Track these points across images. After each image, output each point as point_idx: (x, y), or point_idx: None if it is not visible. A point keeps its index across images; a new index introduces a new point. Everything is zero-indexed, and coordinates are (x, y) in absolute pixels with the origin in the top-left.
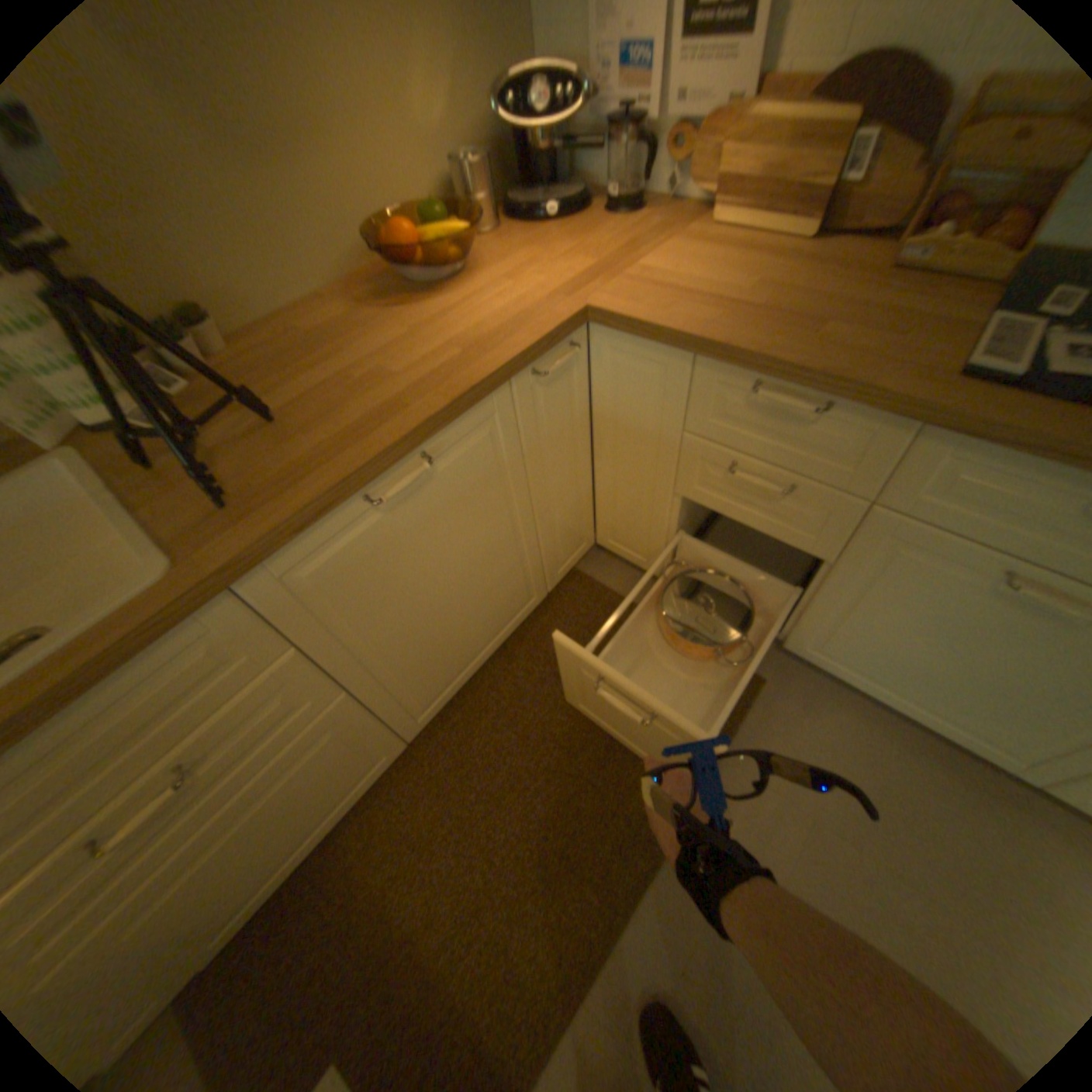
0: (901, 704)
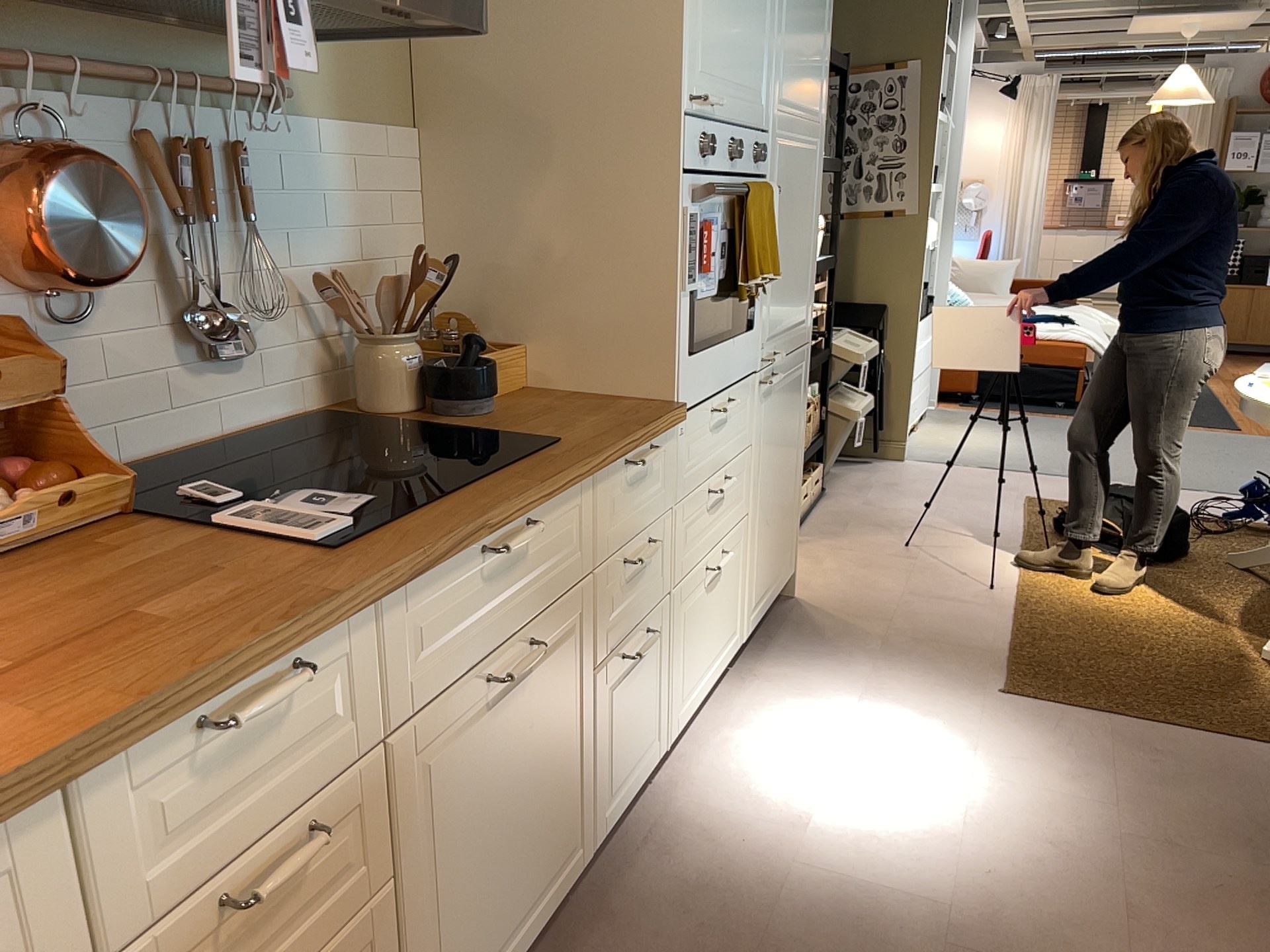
0: None
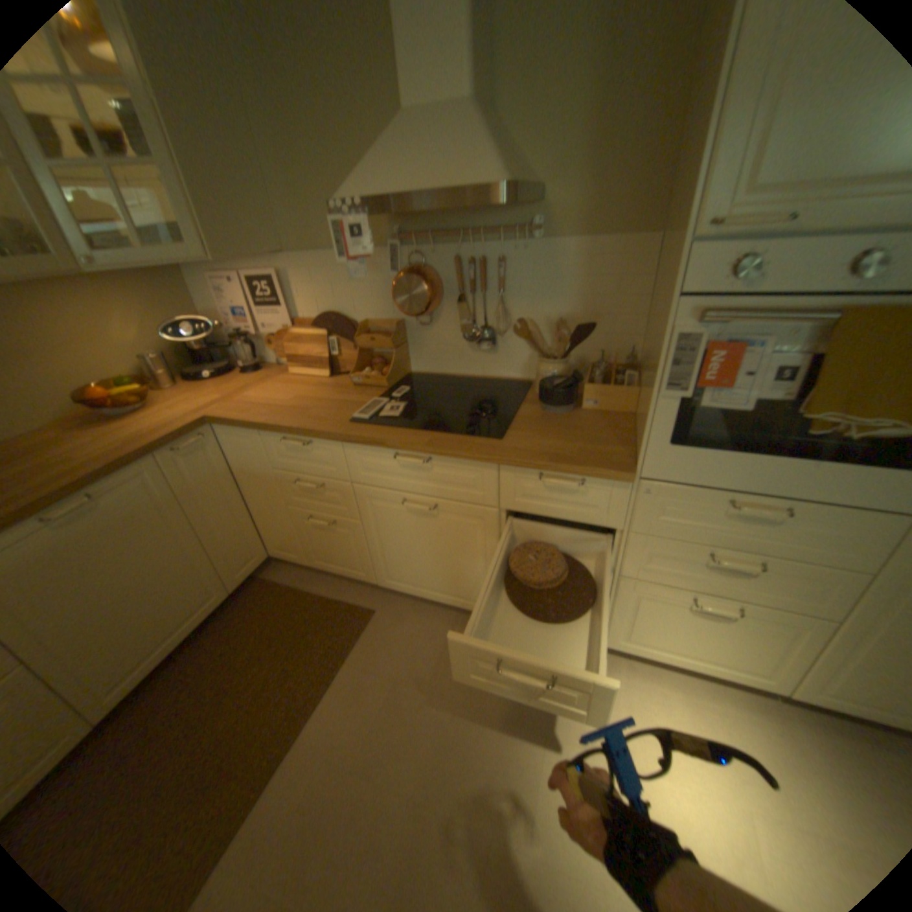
0: (433, 596)
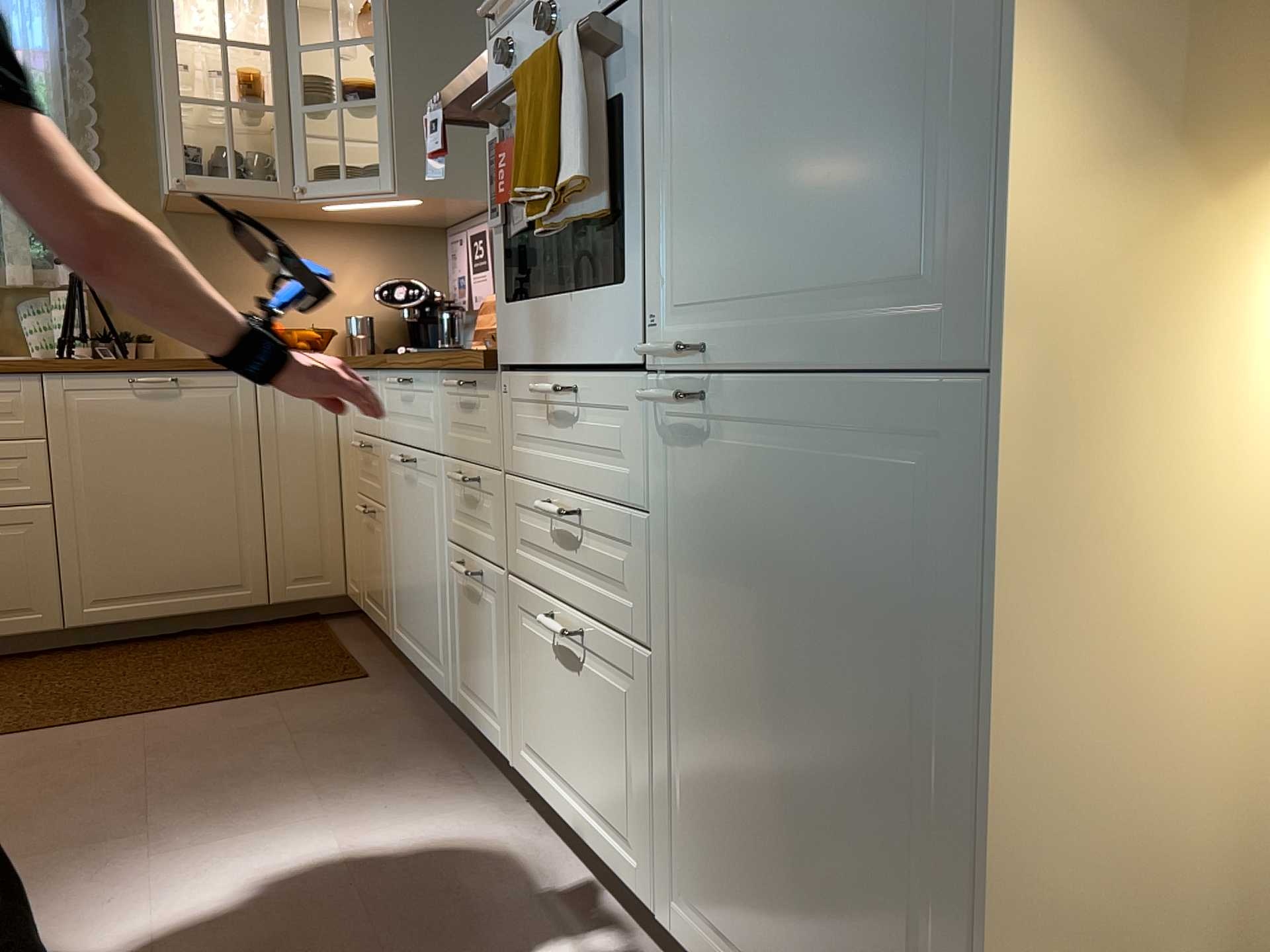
0: (418, 659)
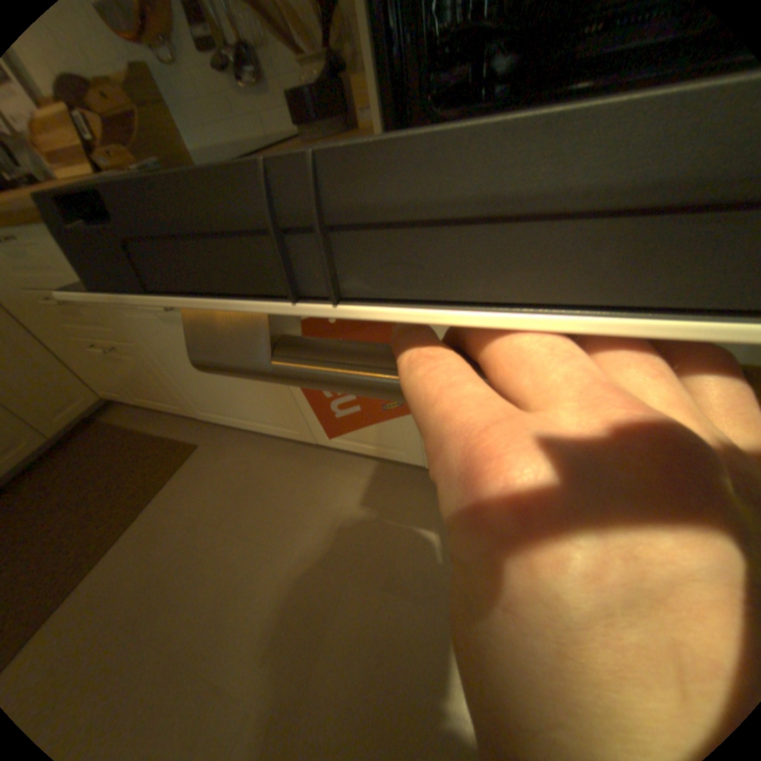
0: (245, 426)
